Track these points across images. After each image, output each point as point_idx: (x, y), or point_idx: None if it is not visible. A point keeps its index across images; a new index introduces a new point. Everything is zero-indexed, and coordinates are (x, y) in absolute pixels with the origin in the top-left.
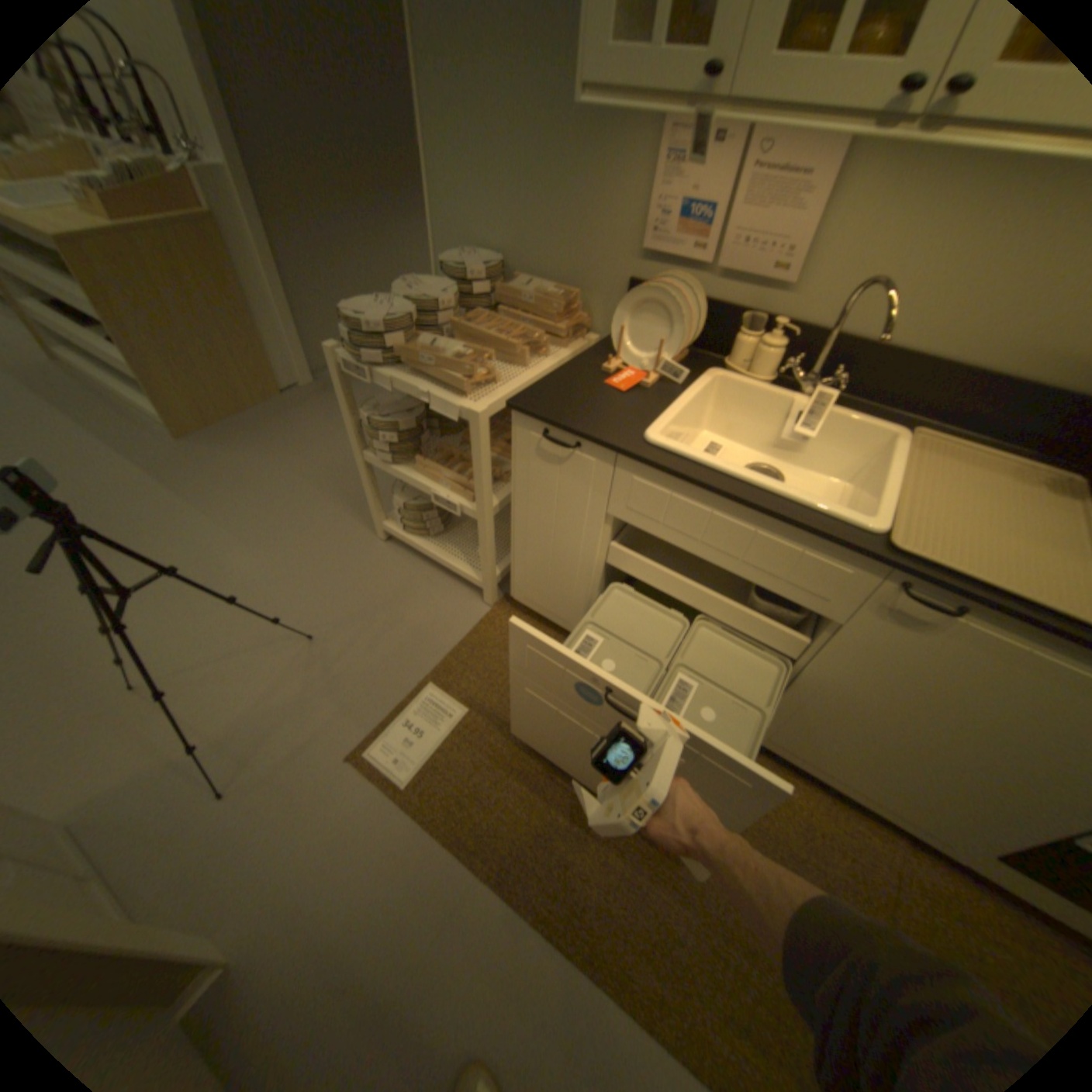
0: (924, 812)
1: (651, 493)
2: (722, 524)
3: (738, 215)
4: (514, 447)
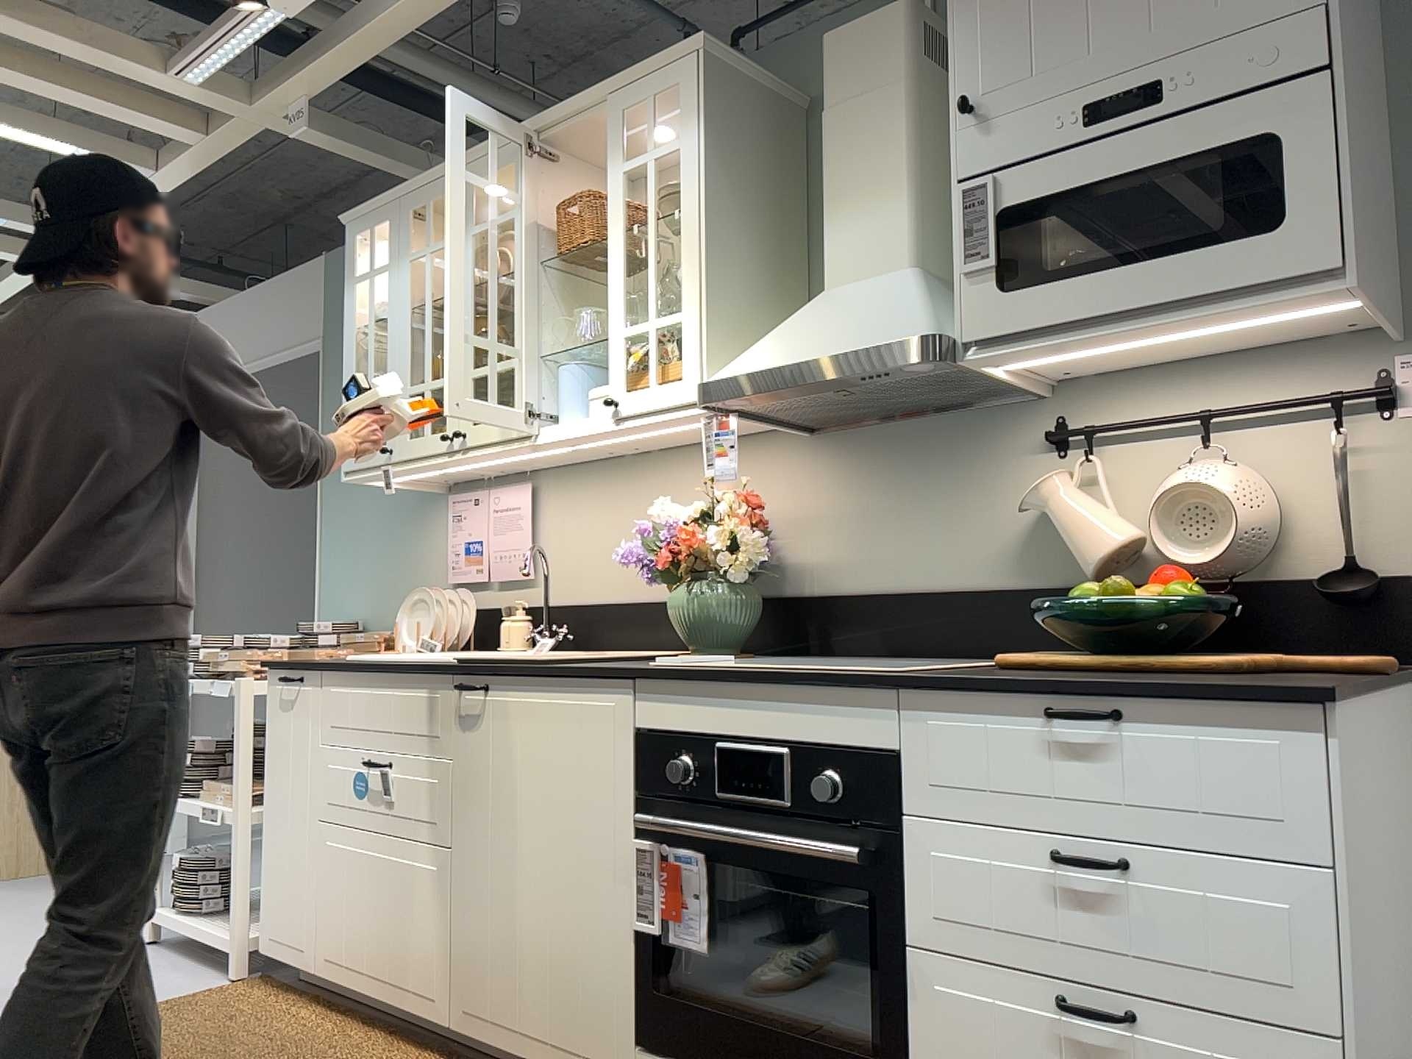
0: (572, 1013)
1: (340, 697)
2: (377, 699)
3: (490, 543)
4: (268, 710)
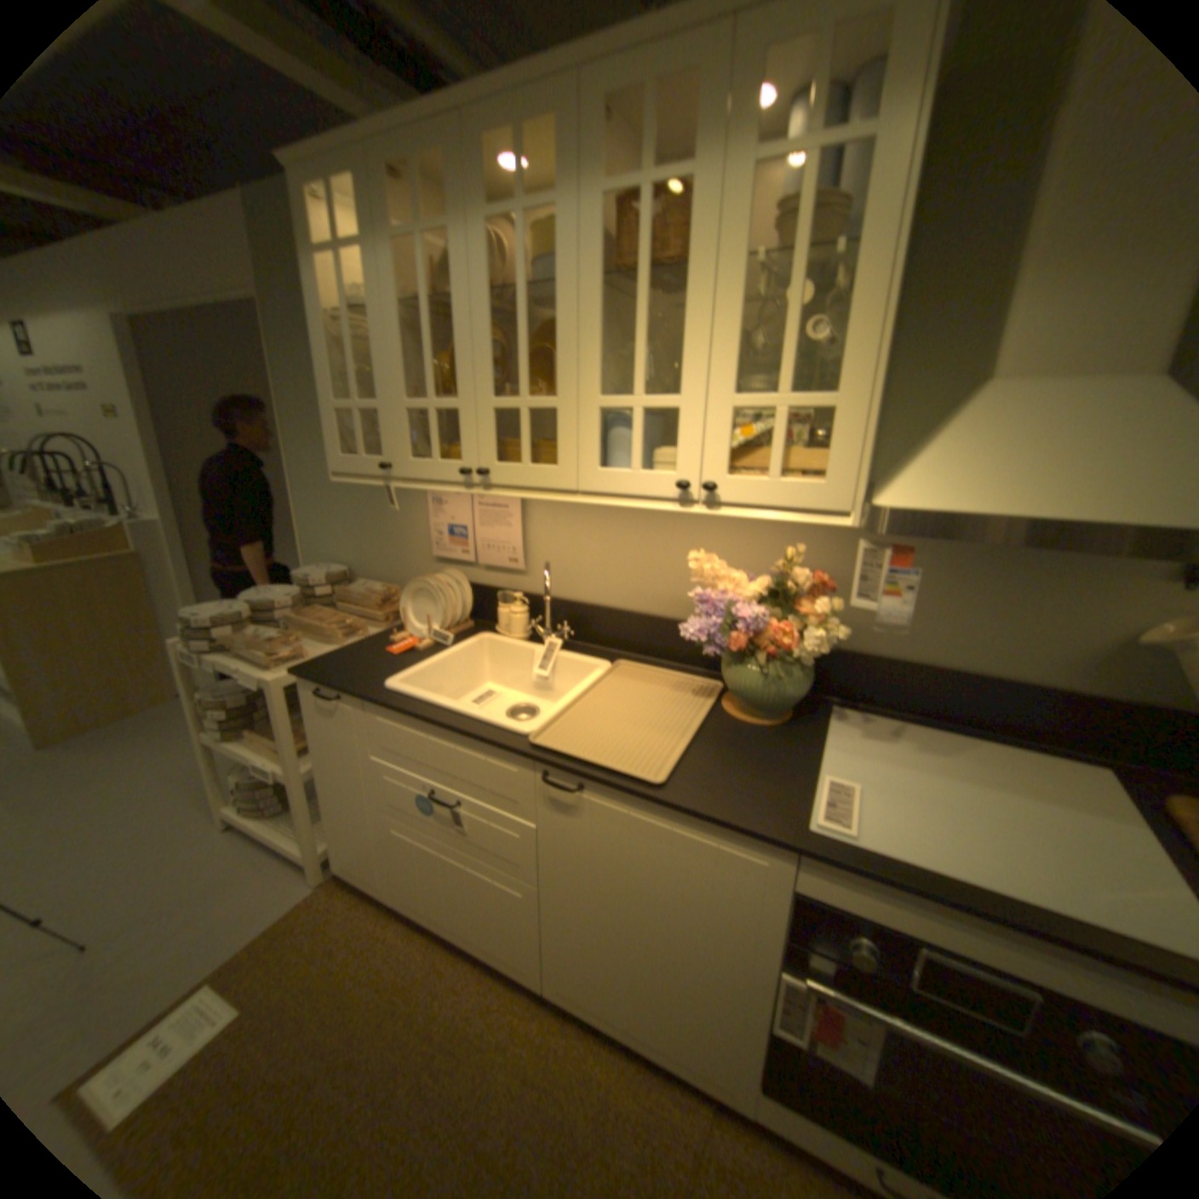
0: (686, 1045)
1: (389, 728)
2: (435, 745)
3: (478, 531)
4: (302, 707)
